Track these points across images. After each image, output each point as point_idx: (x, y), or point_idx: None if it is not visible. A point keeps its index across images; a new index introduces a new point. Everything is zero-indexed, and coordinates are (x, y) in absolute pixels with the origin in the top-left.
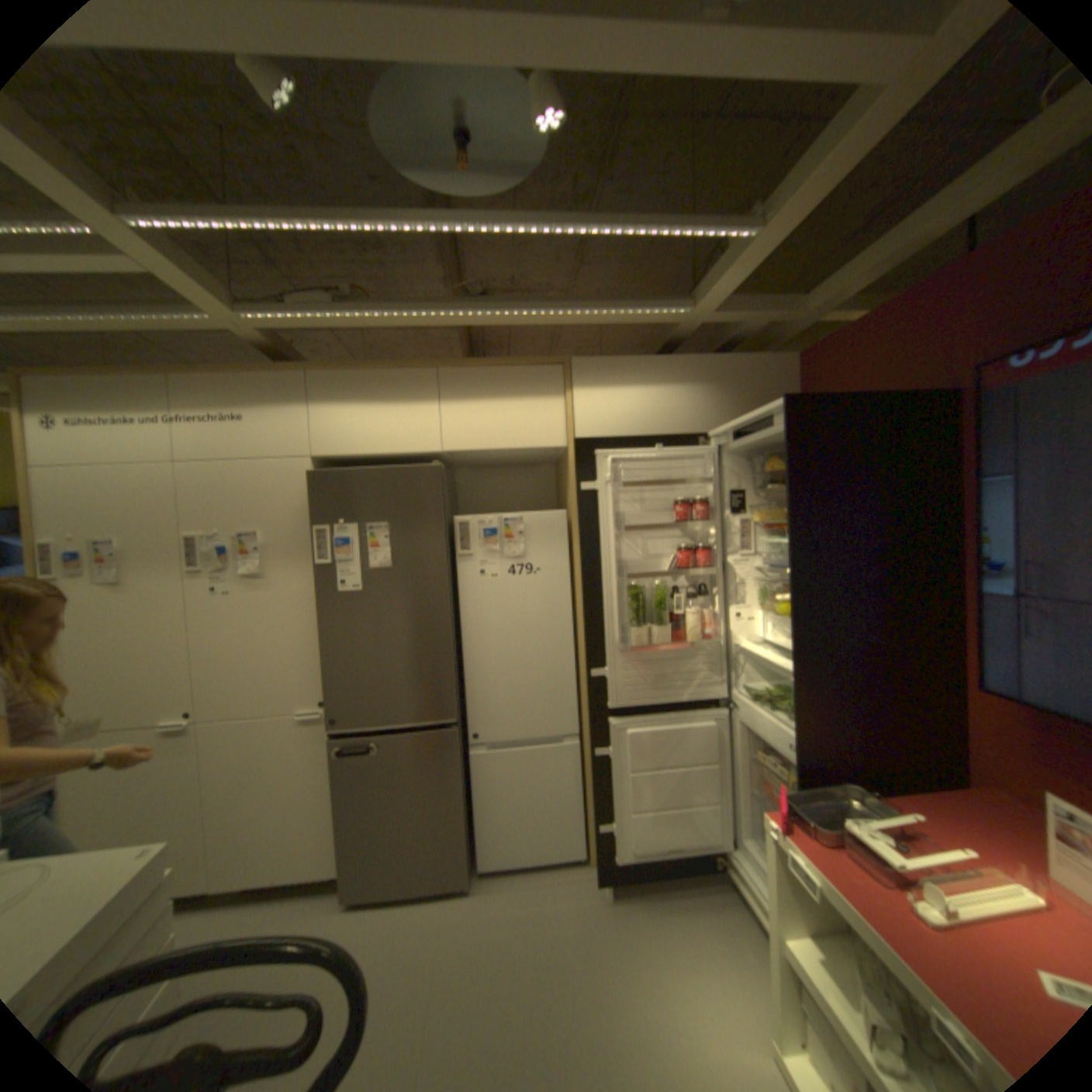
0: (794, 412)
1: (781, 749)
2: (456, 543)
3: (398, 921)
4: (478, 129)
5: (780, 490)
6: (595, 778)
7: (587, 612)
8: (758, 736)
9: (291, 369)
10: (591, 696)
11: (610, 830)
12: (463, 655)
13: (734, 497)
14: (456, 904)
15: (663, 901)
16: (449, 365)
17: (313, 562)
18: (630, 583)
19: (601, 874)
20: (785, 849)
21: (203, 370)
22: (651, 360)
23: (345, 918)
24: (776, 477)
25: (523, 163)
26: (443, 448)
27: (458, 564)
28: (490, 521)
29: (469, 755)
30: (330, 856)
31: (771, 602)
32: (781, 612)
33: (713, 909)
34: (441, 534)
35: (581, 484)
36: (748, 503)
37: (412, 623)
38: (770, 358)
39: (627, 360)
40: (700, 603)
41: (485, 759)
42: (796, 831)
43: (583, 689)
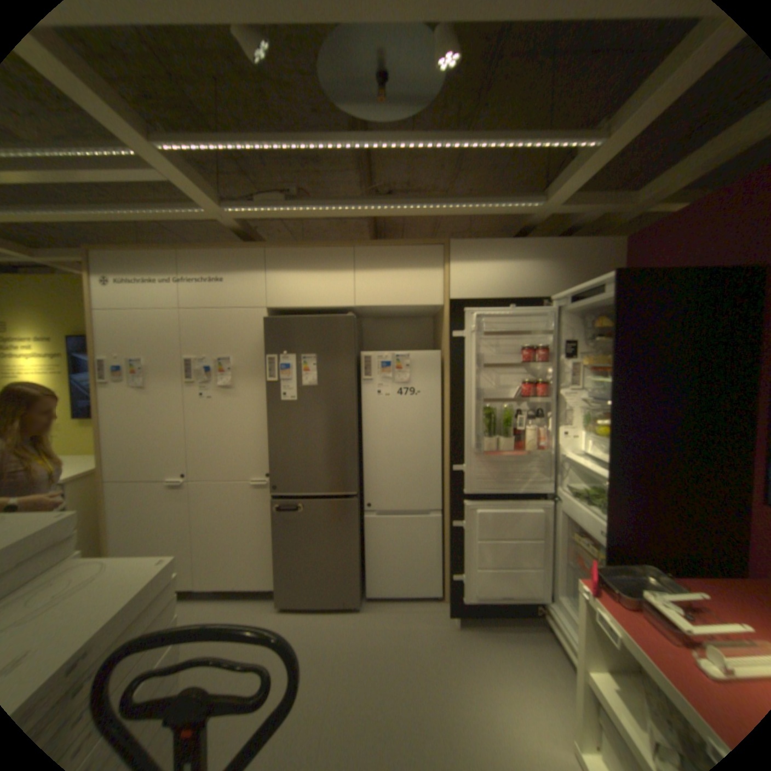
0: (623, 282)
1: (594, 534)
2: (362, 371)
3: (313, 623)
4: (395, 70)
5: (606, 342)
6: (452, 542)
7: (452, 424)
8: (576, 523)
9: (256, 247)
10: (452, 484)
11: (461, 578)
12: (364, 448)
13: (569, 346)
14: (352, 617)
15: (497, 632)
16: (363, 245)
17: (266, 379)
18: (486, 405)
19: (453, 608)
20: (595, 607)
21: (200, 247)
22: (510, 242)
23: (279, 617)
24: (604, 332)
25: (425, 95)
26: (356, 303)
27: (363, 385)
28: (386, 356)
29: (365, 517)
30: (270, 575)
31: (593, 425)
32: (601, 433)
33: (534, 642)
34: (352, 364)
35: (453, 332)
36: (580, 350)
37: (330, 424)
38: (604, 240)
39: (492, 242)
40: (538, 423)
41: (375, 521)
42: (604, 595)
43: (447, 479)
